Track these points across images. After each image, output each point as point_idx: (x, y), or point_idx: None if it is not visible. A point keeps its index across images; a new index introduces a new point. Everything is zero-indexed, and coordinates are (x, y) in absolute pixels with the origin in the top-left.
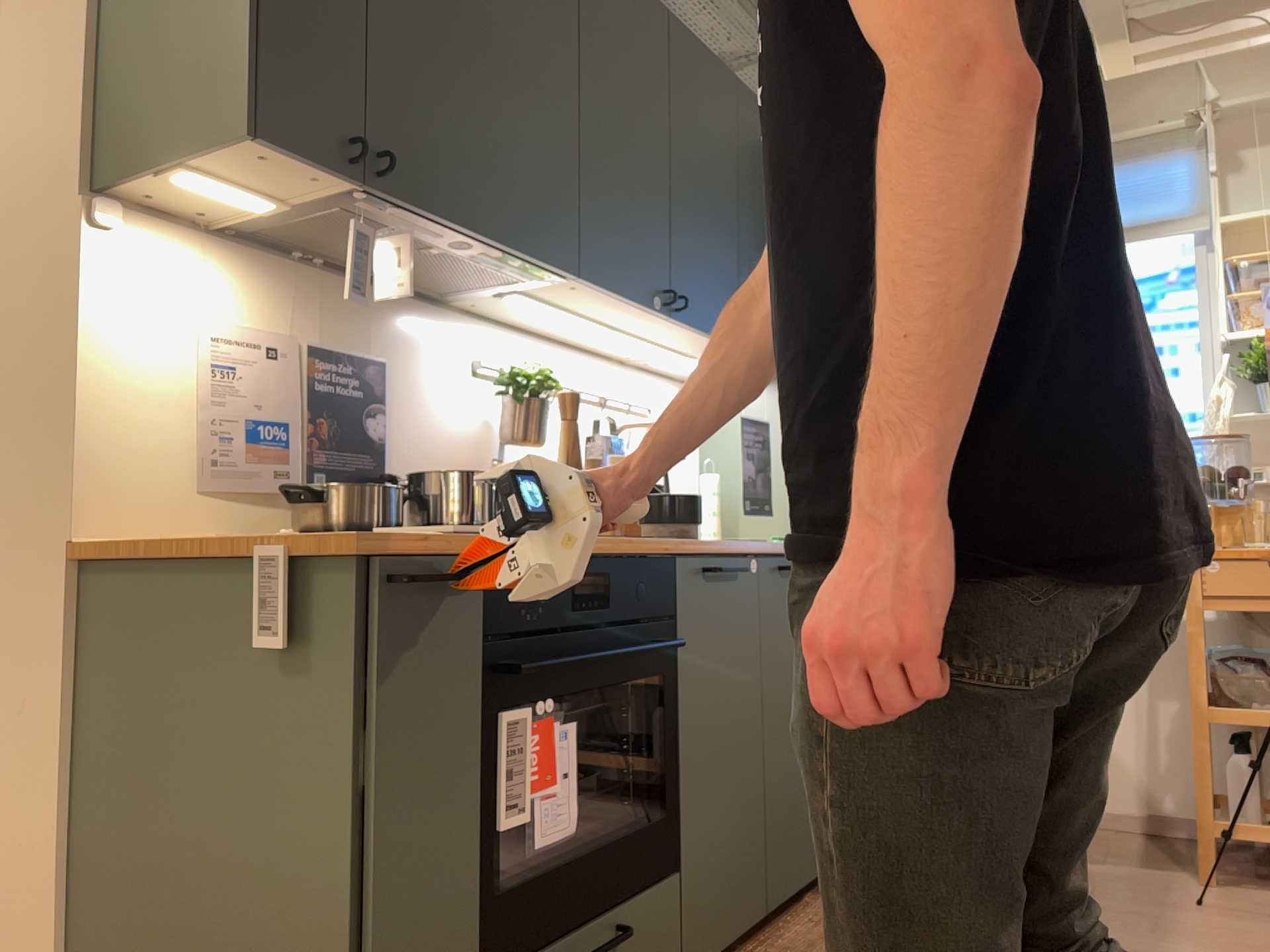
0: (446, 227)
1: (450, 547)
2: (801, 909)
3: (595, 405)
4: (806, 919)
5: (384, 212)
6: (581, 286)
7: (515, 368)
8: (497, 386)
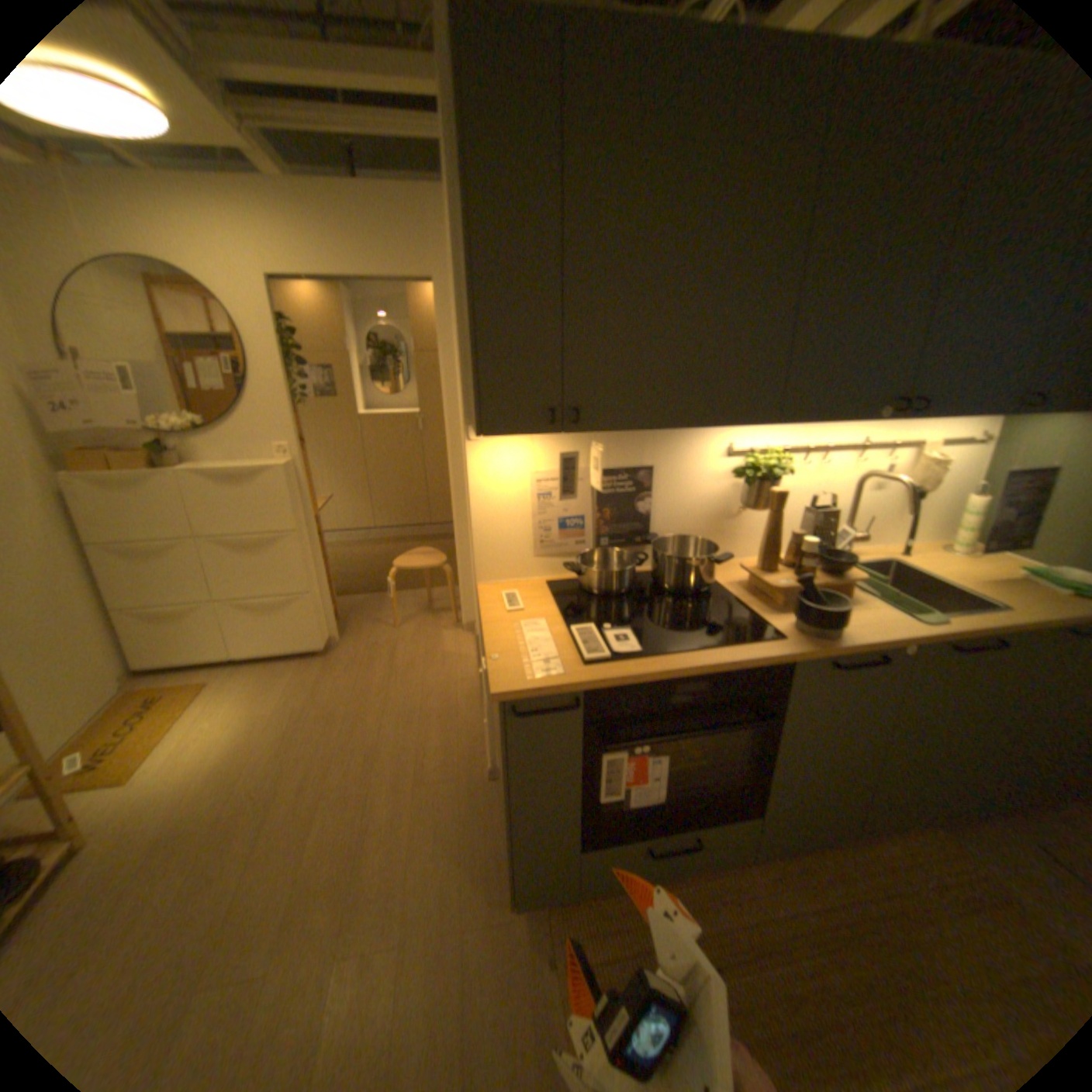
0: (641, 429)
1: (562, 690)
2: (915, 833)
3: (861, 444)
4: (909, 845)
5: (592, 430)
6: (791, 421)
7: (755, 456)
8: (736, 472)
